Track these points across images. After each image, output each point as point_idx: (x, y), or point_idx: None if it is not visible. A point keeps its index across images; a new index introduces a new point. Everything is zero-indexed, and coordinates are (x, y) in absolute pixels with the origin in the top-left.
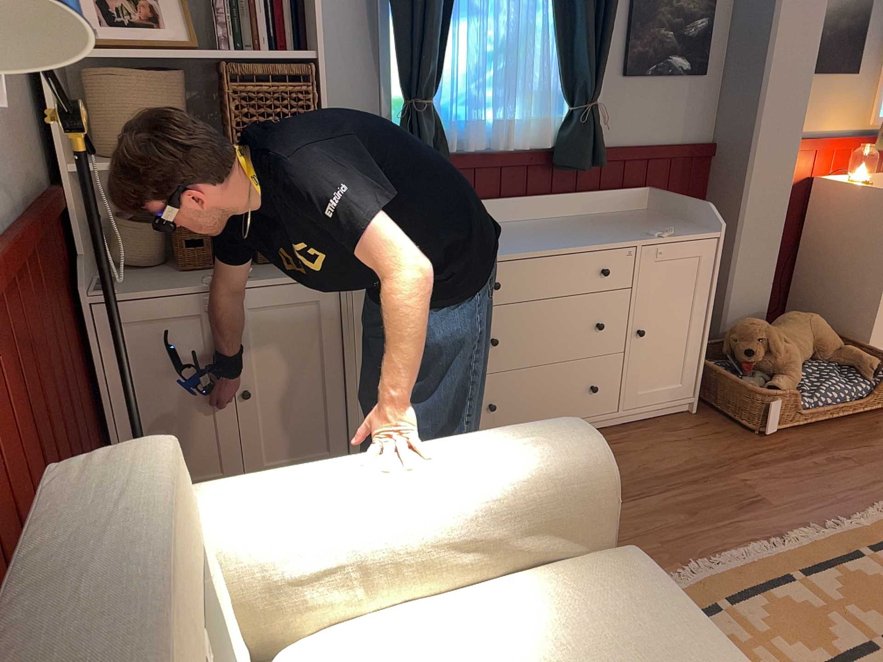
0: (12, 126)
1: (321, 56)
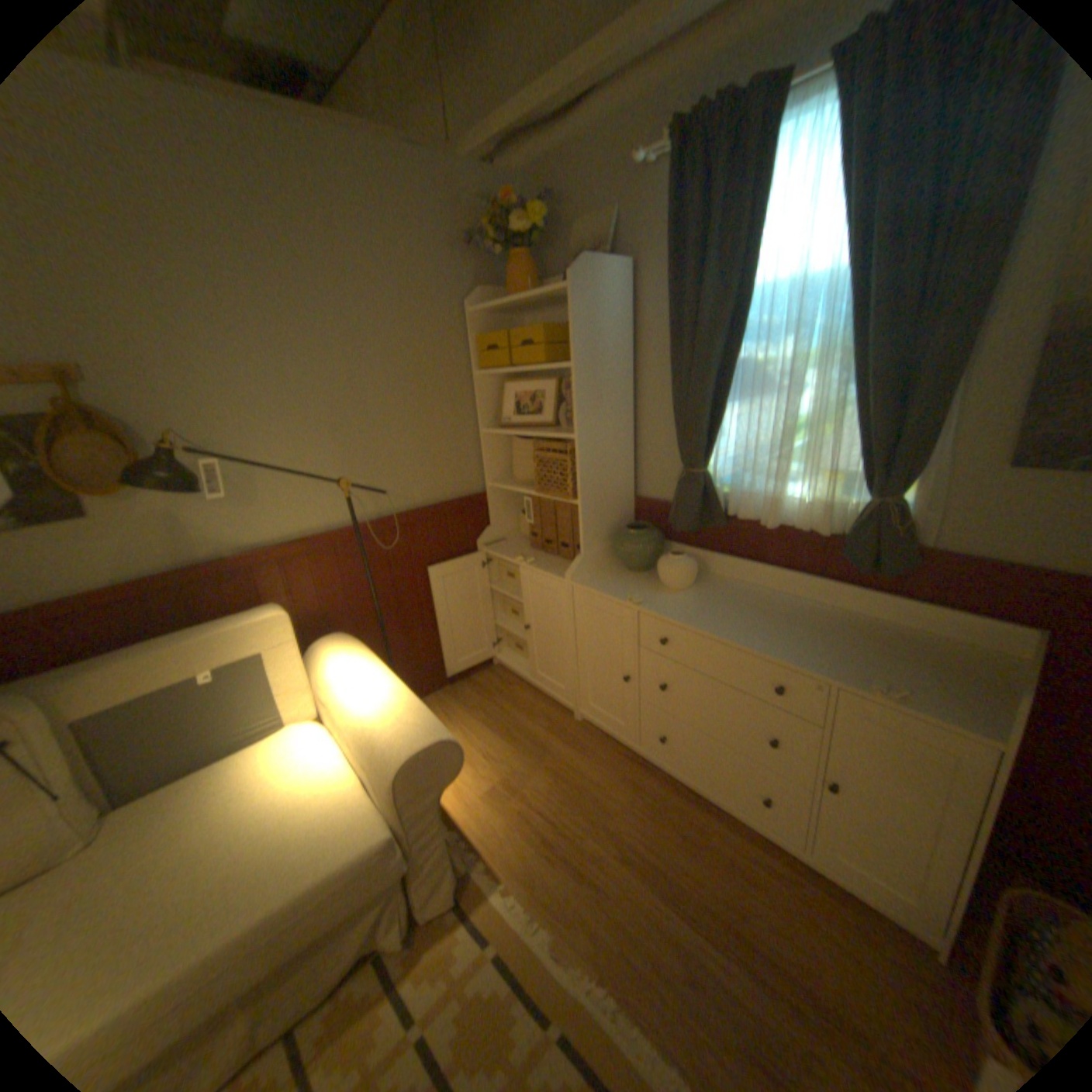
0: (438, 467)
1: (578, 437)
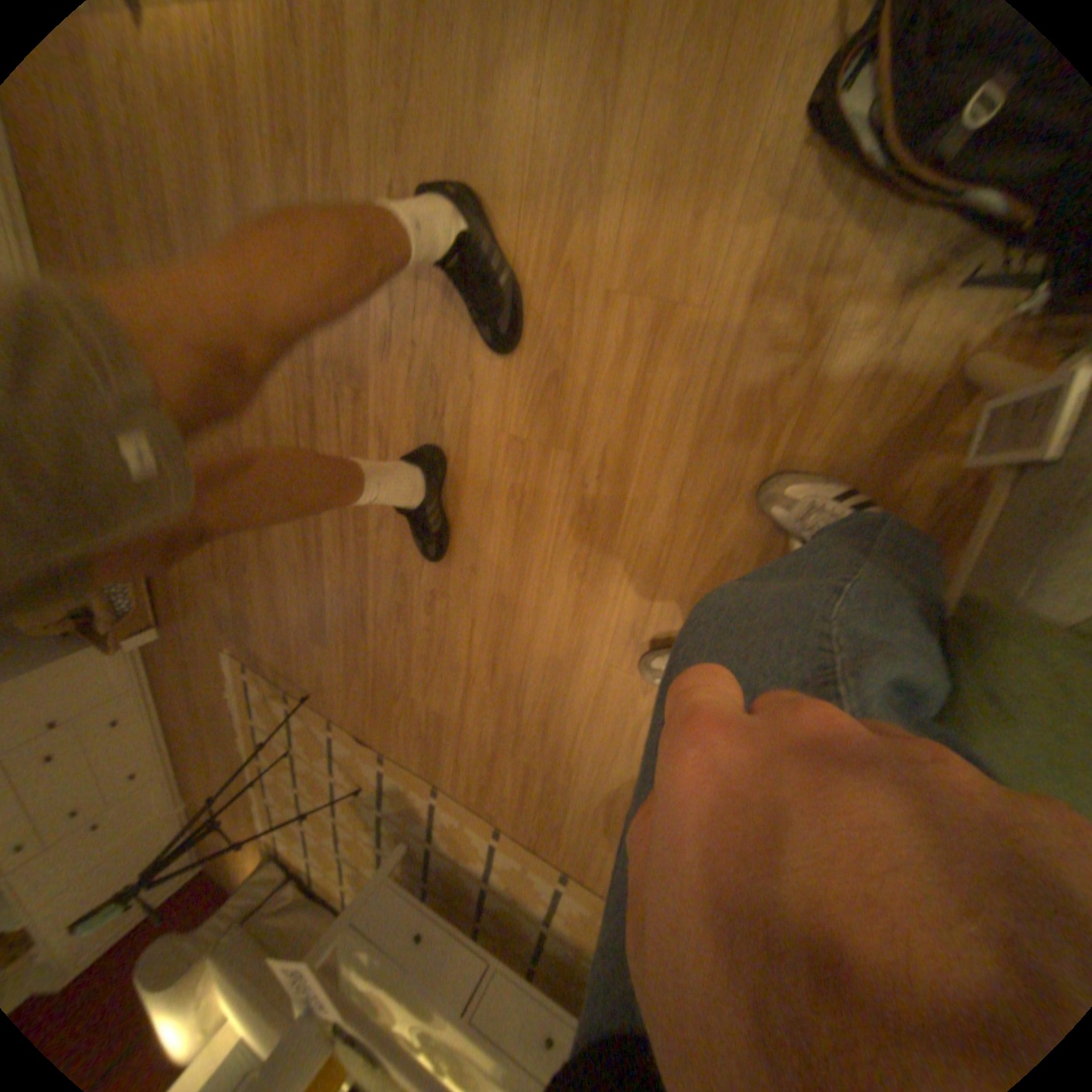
0: None
1: None
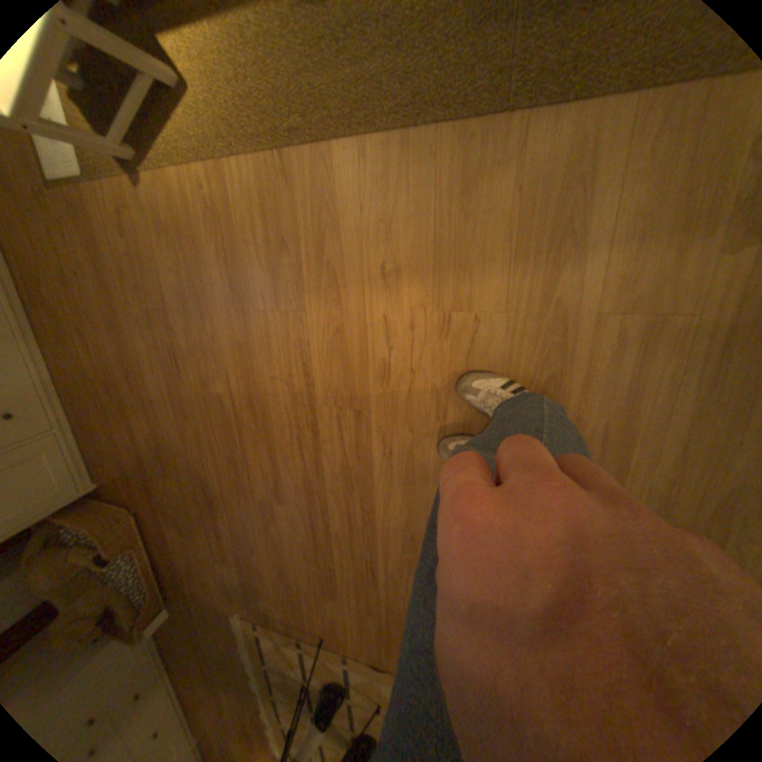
0: None
1: None
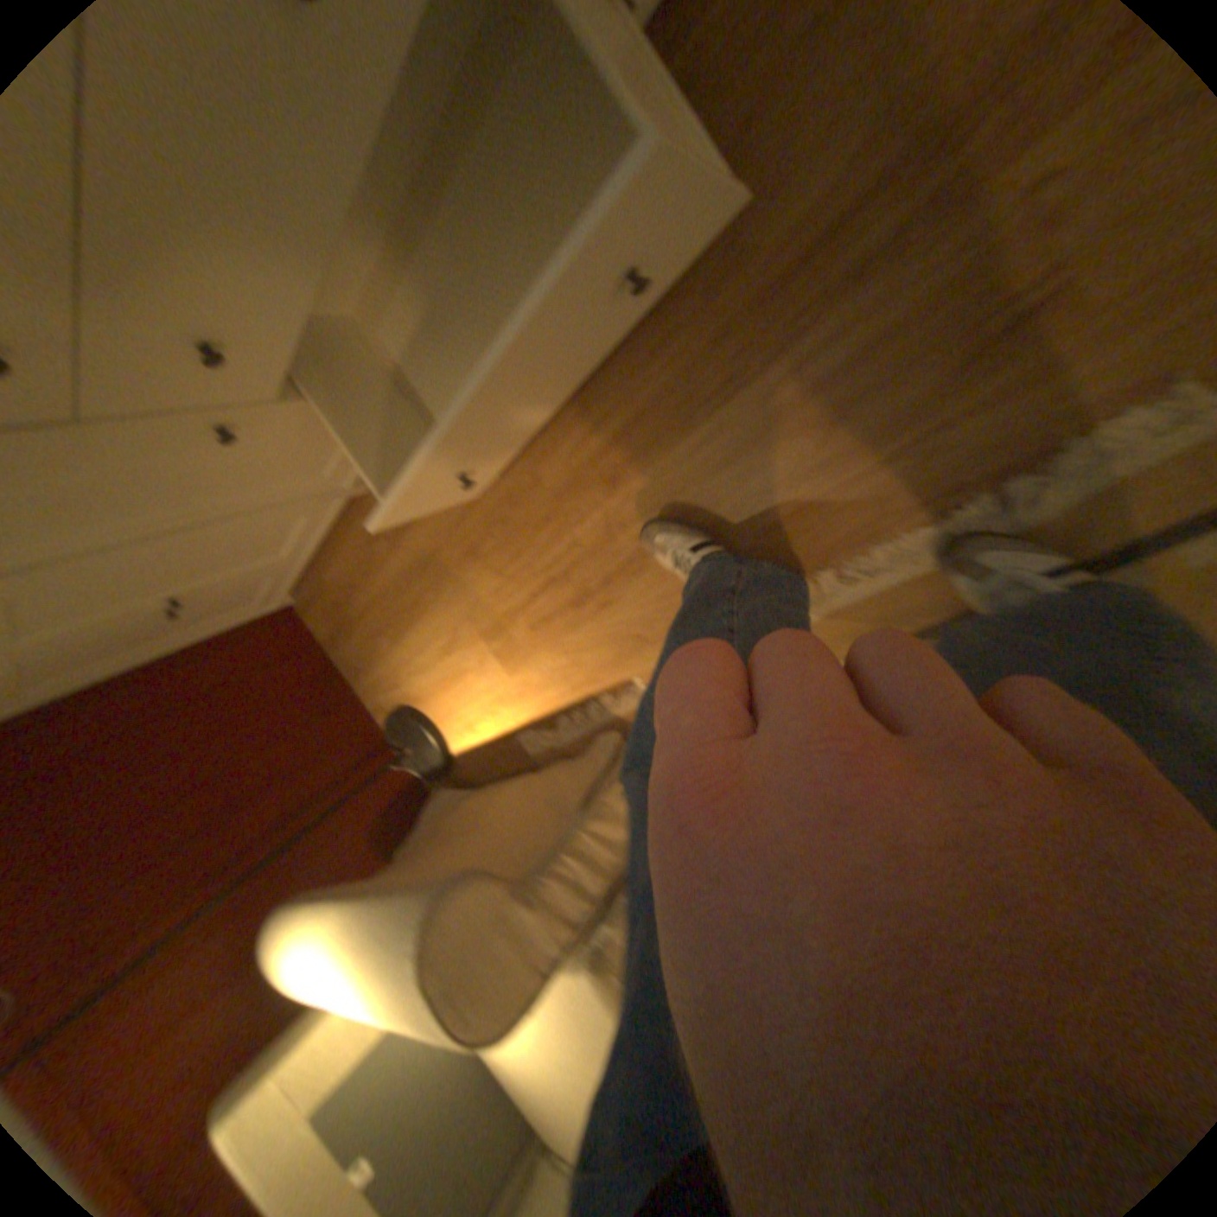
0: None
1: None
